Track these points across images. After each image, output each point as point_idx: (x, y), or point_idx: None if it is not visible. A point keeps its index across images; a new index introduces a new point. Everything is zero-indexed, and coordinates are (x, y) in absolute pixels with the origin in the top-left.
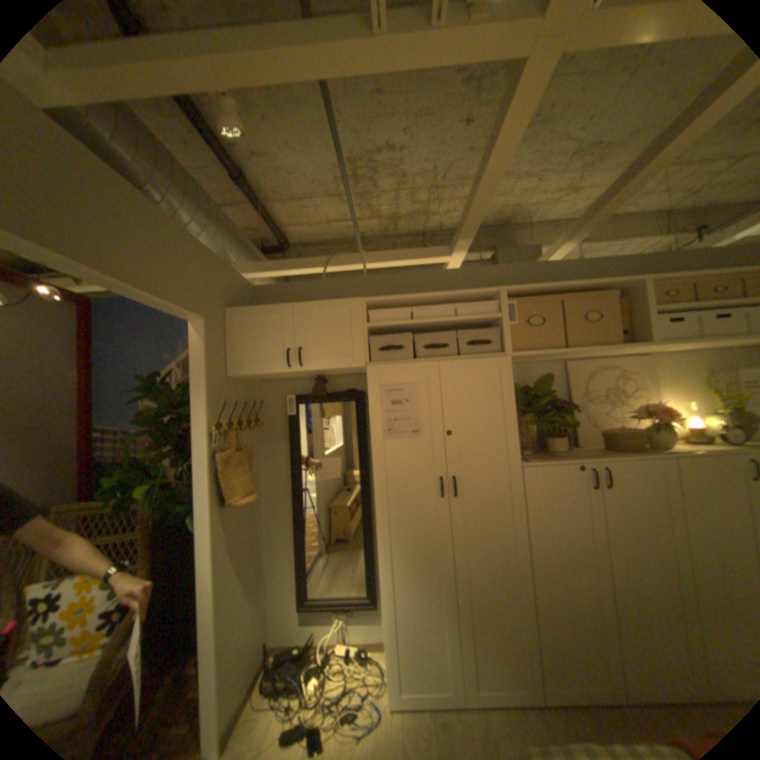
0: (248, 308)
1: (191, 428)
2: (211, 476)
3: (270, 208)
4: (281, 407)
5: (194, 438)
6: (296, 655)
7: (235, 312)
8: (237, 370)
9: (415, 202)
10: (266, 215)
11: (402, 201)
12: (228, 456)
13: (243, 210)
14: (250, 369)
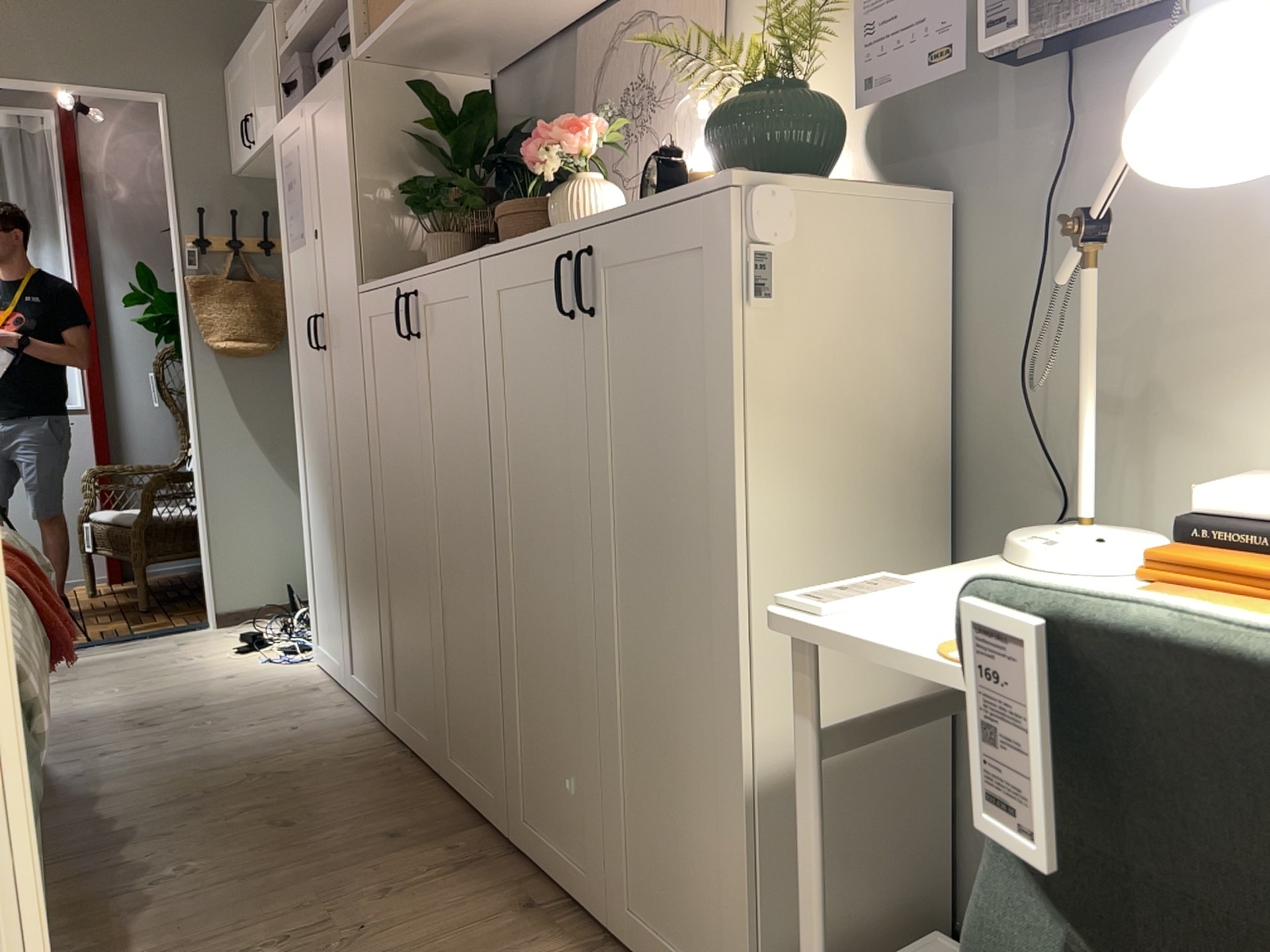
0: (229, 63)
1: (171, 243)
2: (191, 305)
3: None
4: None
5: (172, 255)
6: None
7: (226, 72)
8: (233, 162)
9: None
10: None
11: None
12: (199, 280)
13: None
14: (237, 158)
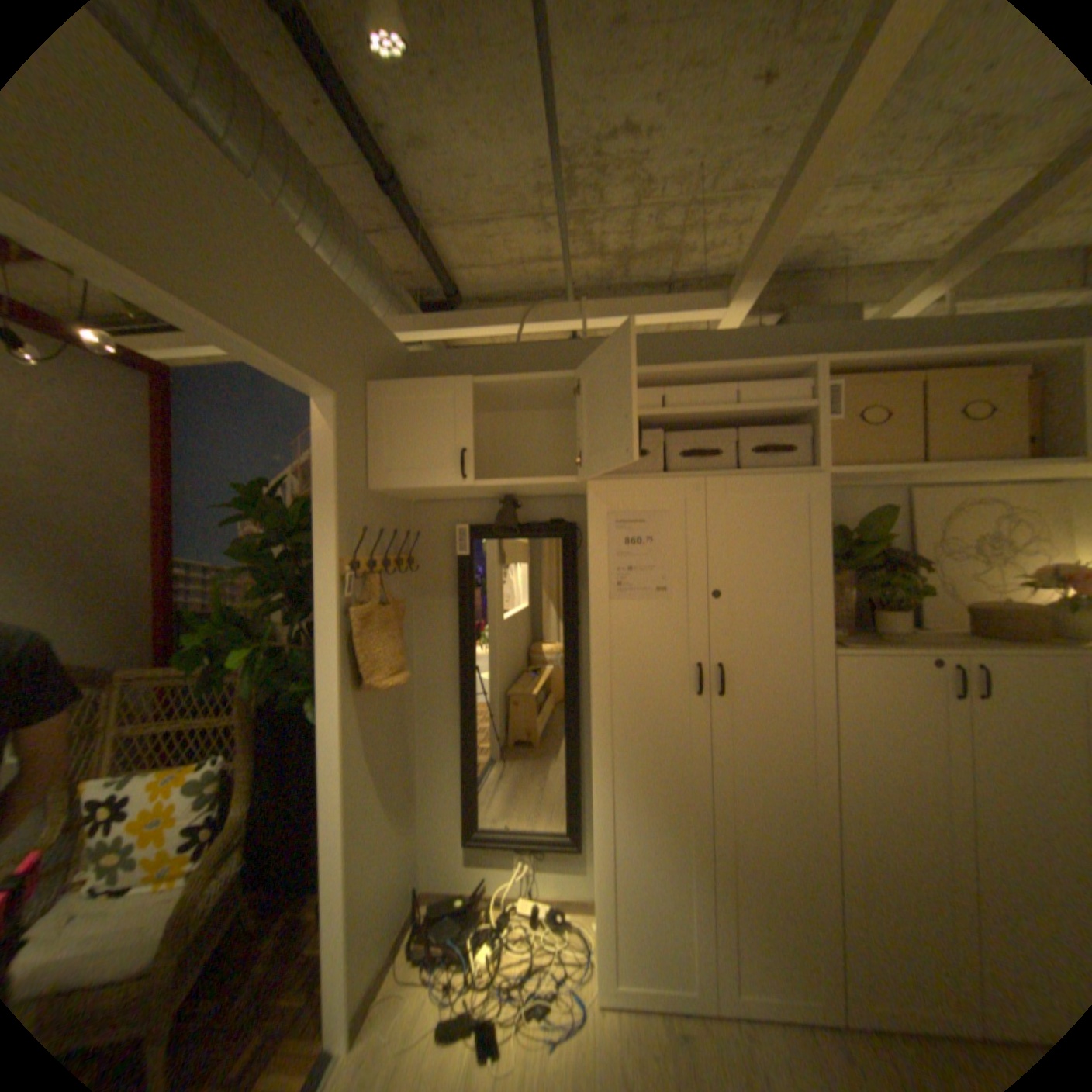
0: (402, 382)
1: (314, 565)
2: (342, 640)
3: (435, 237)
4: (445, 542)
5: (317, 580)
6: (459, 907)
7: (382, 387)
8: (383, 480)
9: (662, 229)
10: (428, 249)
11: (642, 227)
12: (367, 611)
13: (394, 240)
14: (403, 479)
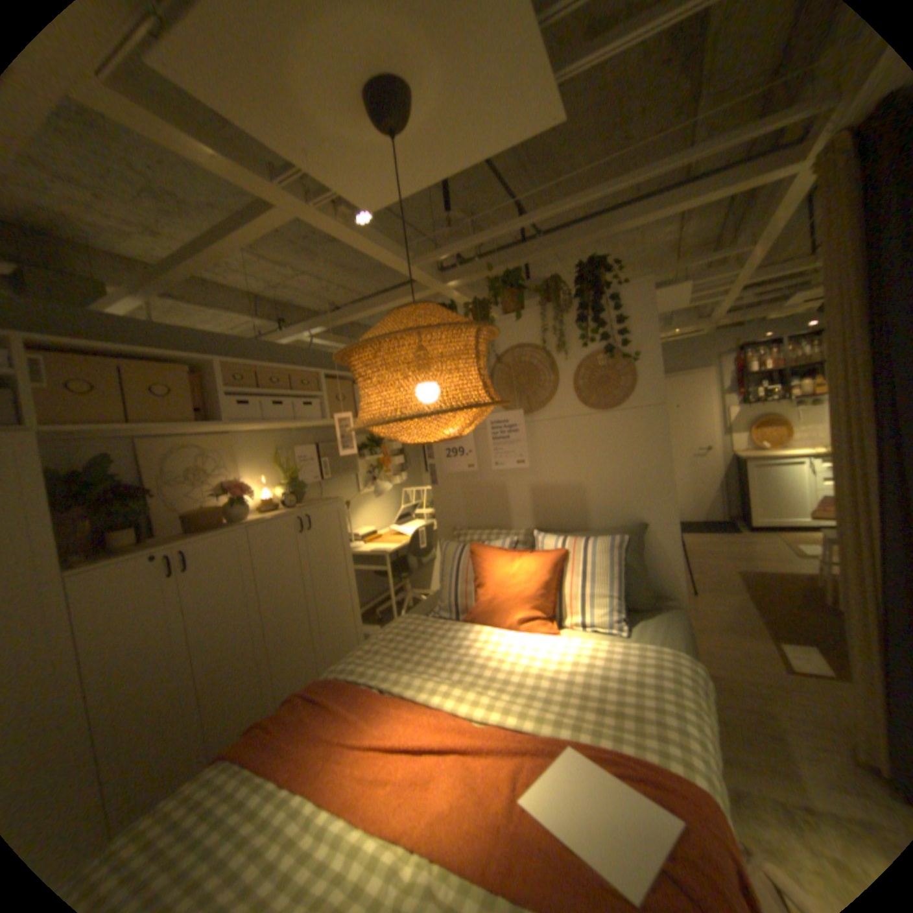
0: None
1: None
2: None
3: None
4: None
5: None
6: None
7: None
8: None
9: None
10: None
11: None
12: None
13: None
14: None
